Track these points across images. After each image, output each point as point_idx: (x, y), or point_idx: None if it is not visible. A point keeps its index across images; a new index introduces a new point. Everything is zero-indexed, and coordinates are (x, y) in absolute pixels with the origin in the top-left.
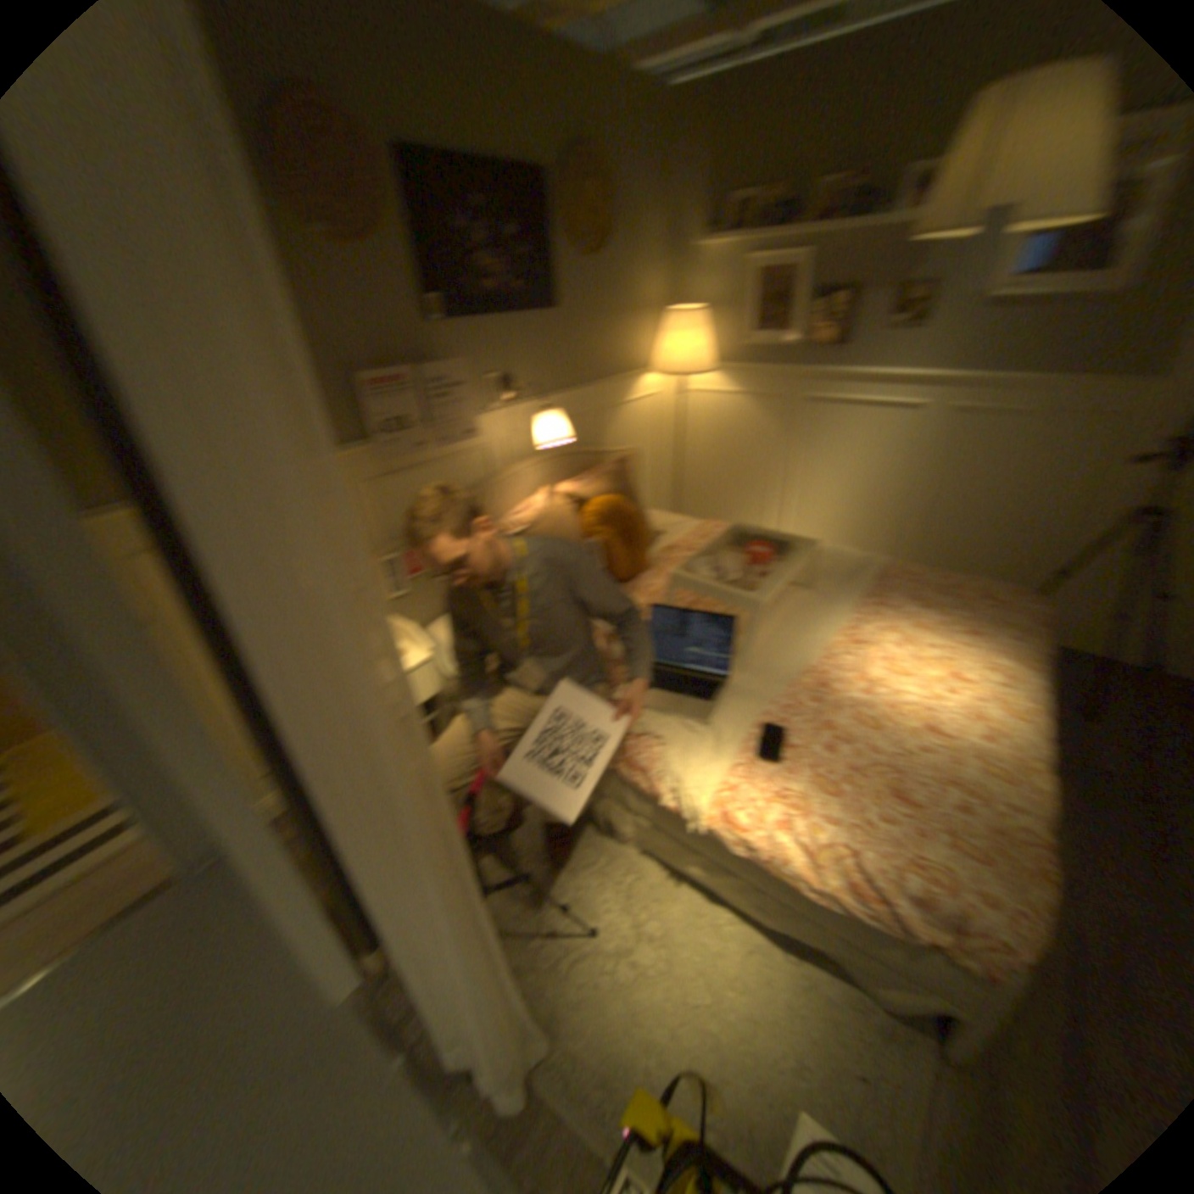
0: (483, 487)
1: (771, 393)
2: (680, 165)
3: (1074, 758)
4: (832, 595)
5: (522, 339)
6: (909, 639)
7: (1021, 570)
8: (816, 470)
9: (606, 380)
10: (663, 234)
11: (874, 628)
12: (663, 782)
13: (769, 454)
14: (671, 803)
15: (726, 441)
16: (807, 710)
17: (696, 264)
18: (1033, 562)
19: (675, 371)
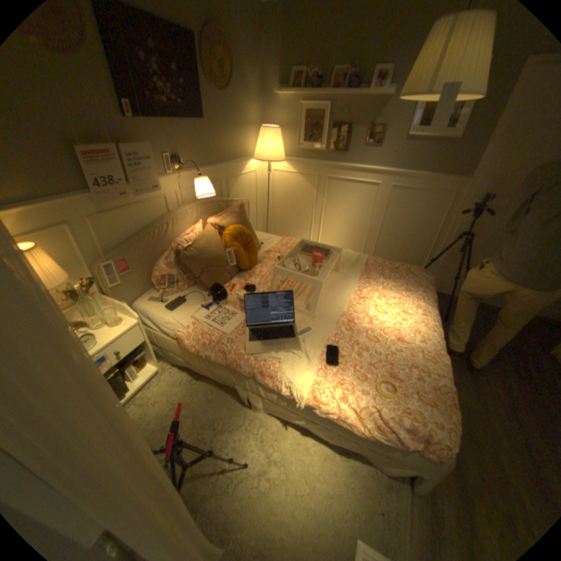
0: (161, 220)
1: (310, 174)
2: (263, 48)
3: None
4: (346, 274)
5: (180, 134)
6: (382, 295)
7: (416, 258)
8: (331, 212)
9: (228, 161)
10: (255, 84)
11: (367, 290)
12: (278, 383)
13: (309, 204)
14: (283, 394)
15: (288, 197)
16: (344, 335)
17: (272, 104)
18: (420, 254)
19: (264, 159)
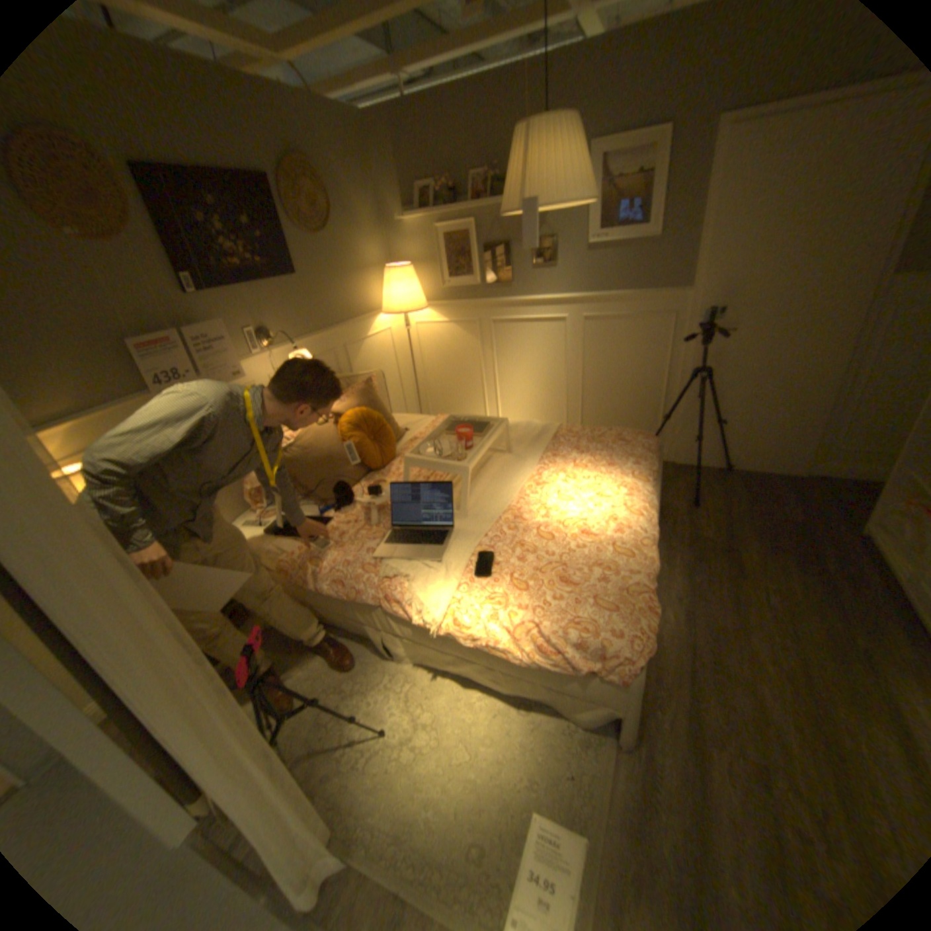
0: None
1: (467, 320)
2: (371, 165)
3: (687, 534)
4: (521, 455)
5: (264, 300)
6: (571, 476)
7: (645, 418)
8: (507, 370)
9: (342, 323)
10: (367, 214)
11: (548, 473)
12: (409, 610)
13: (475, 363)
14: (416, 623)
15: (444, 357)
16: (505, 536)
17: (397, 234)
18: (650, 412)
19: (394, 311)
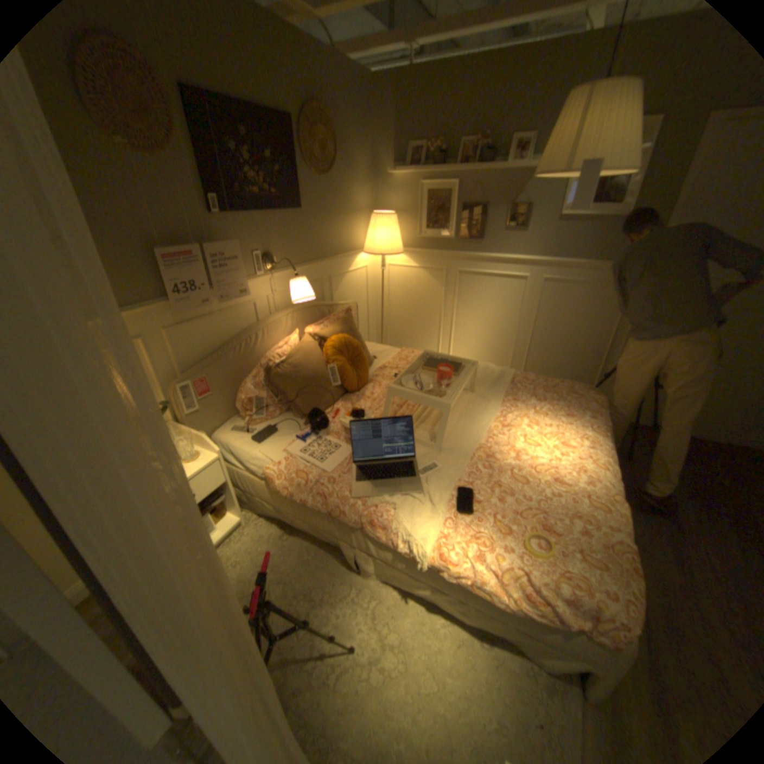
0: (249, 331)
1: (436, 268)
2: (373, 122)
3: None
4: (485, 395)
5: (273, 228)
6: (534, 422)
7: (584, 373)
8: (465, 315)
9: (331, 257)
10: (364, 164)
11: (513, 416)
12: (394, 537)
13: (436, 305)
14: (400, 551)
15: (409, 297)
16: (482, 474)
17: (386, 185)
18: (590, 368)
19: (376, 252)
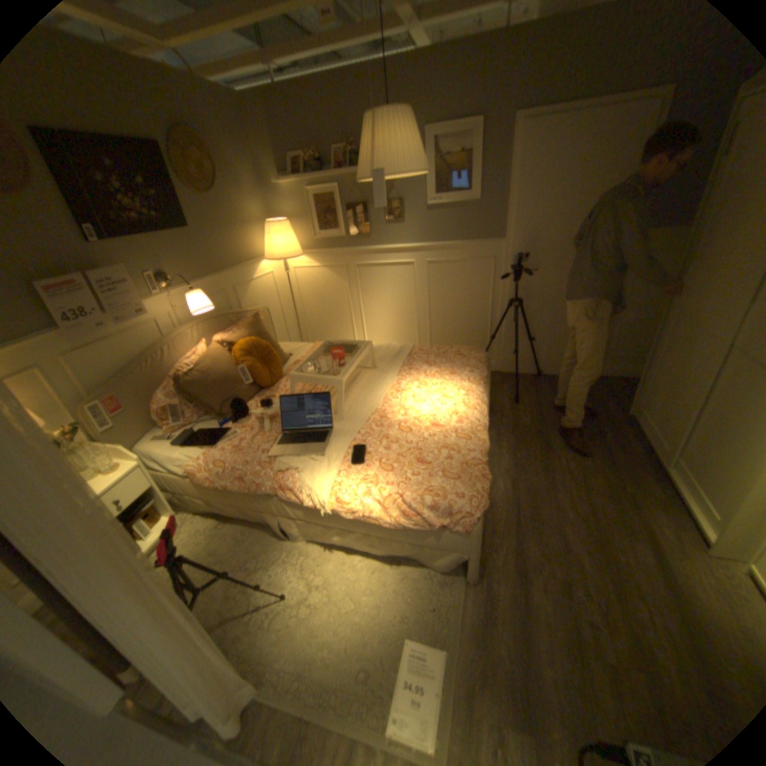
0: (152, 347)
1: (336, 265)
2: (250, 137)
3: (511, 423)
4: (384, 370)
5: (161, 248)
6: (423, 384)
7: (477, 338)
8: (371, 304)
9: (231, 268)
10: (248, 177)
11: (405, 382)
12: (300, 495)
13: (344, 299)
14: (306, 505)
15: (318, 295)
16: (373, 432)
17: (274, 195)
18: (480, 334)
19: (275, 258)
